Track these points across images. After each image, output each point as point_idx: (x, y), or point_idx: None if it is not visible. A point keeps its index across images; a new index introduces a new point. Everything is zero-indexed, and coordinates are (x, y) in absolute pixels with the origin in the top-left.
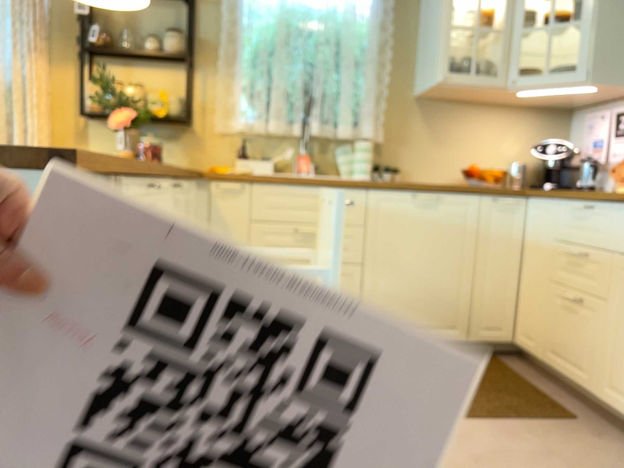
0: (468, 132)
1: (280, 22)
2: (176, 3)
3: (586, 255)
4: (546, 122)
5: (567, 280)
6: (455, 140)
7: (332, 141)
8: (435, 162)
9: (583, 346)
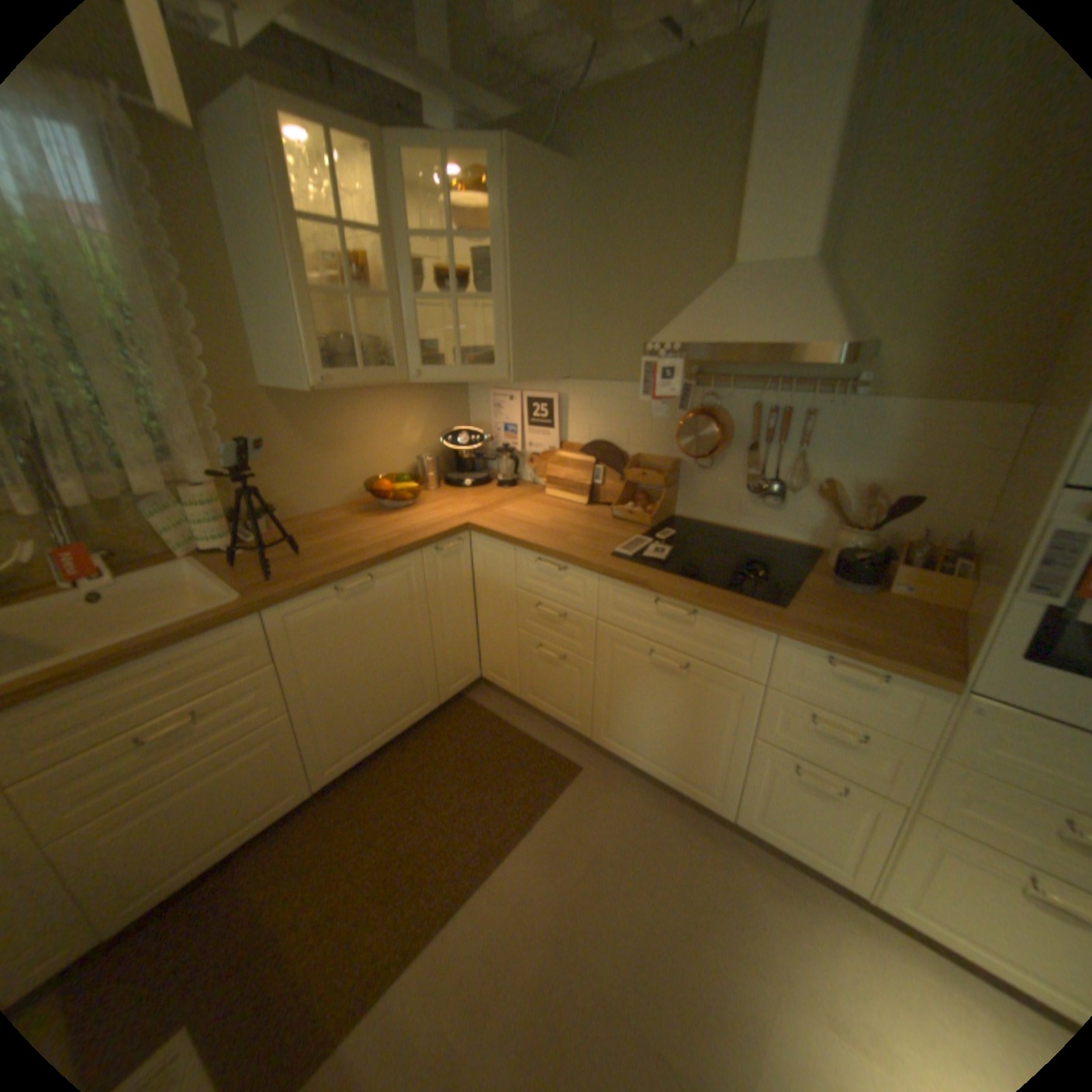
0: (355, 429)
1: None
2: None
3: (563, 617)
4: (440, 396)
5: (540, 632)
6: (339, 442)
7: (123, 497)
8: (320, 480)
9: (569, 695)
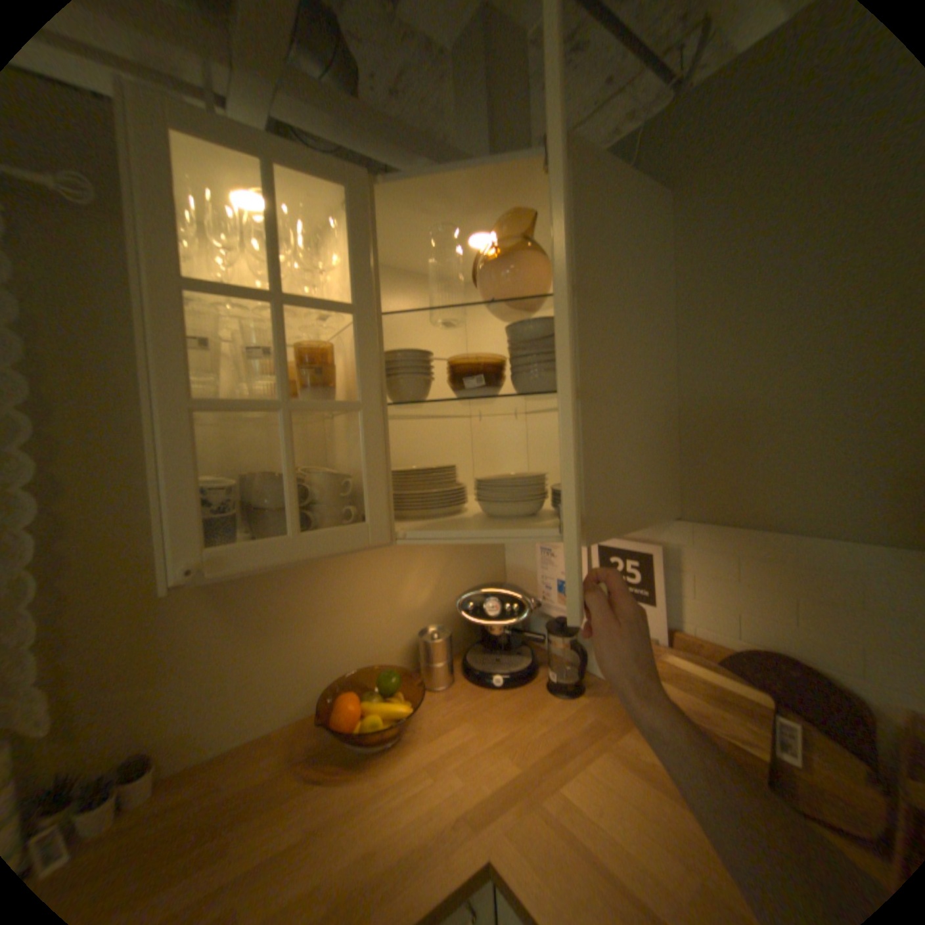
0: (328, 594)
1: None
2: None
3: None
4: None
5: None
6: (299, 619)
7: None
8: (256, 686)
9: None
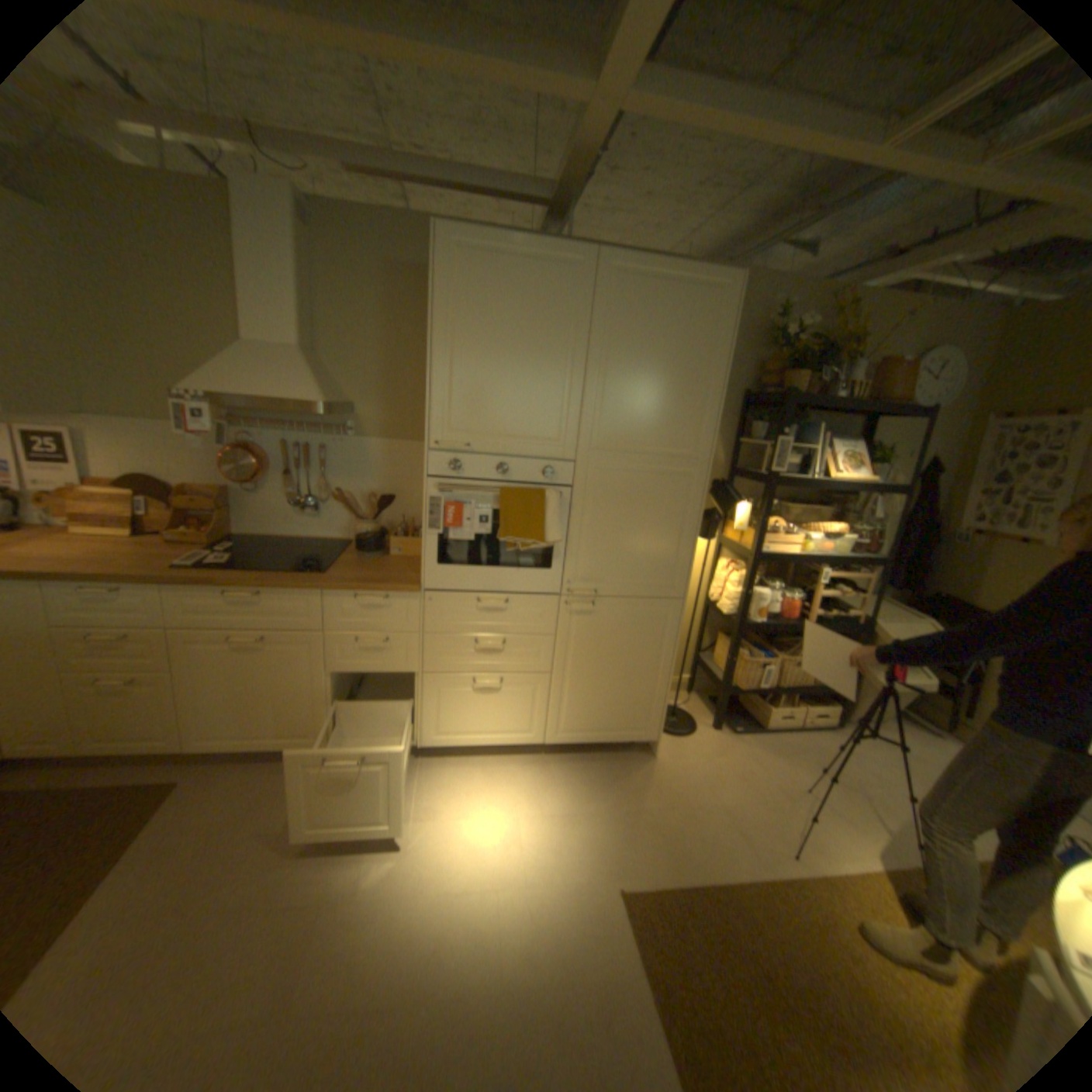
0: None
1: None
2: None
3: (123, 639)
4: None
5: (93, 667)
6: None
7: None
8: None
9: (145, 720)
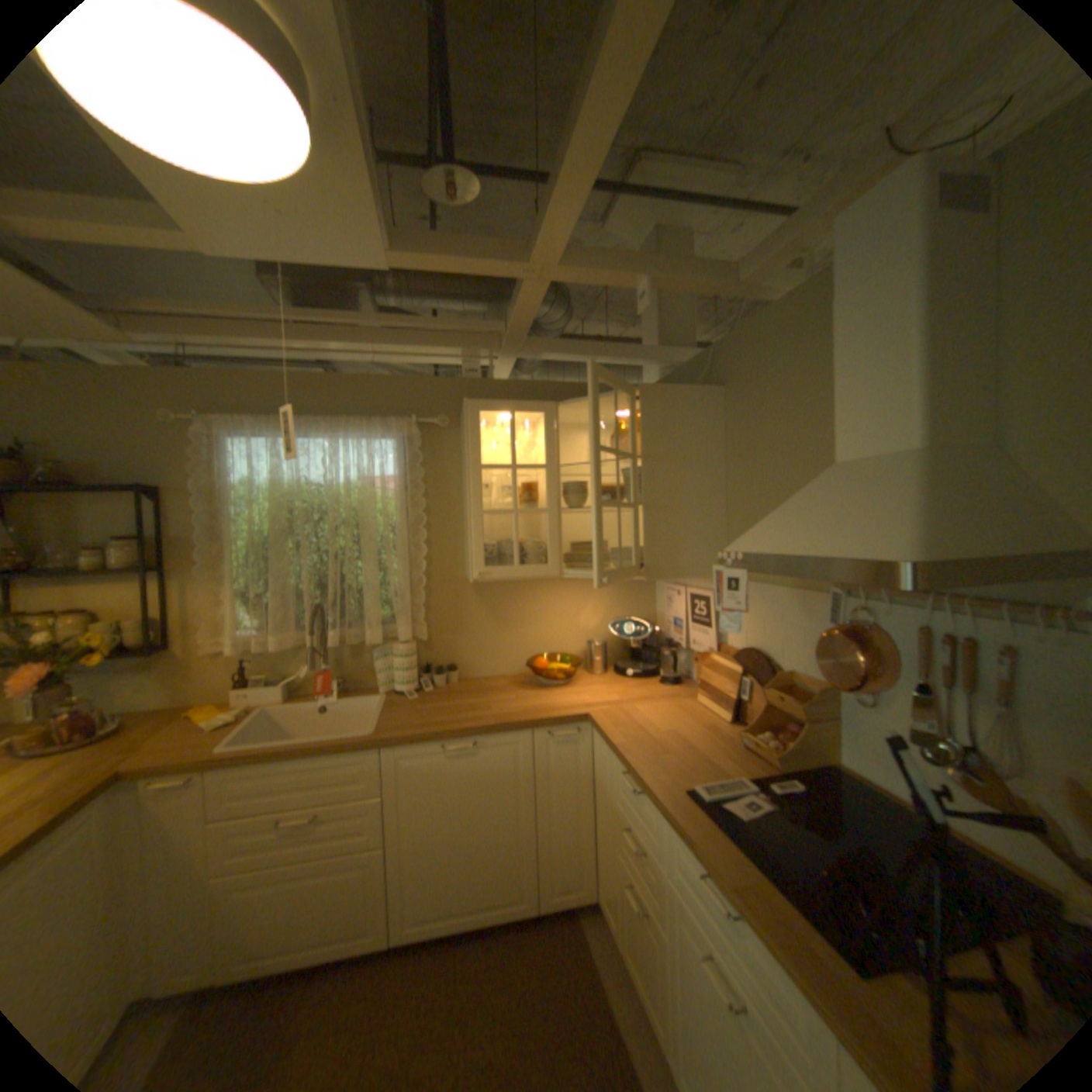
0: (536, 610)
1: (273, 513)
2: (131, 495)
3: (640, 857)
4: (624, 586)
5: (630, 869)
6: (521, 620)
7: (367, 642)
8: (500, 649)
9: (652, 980)
